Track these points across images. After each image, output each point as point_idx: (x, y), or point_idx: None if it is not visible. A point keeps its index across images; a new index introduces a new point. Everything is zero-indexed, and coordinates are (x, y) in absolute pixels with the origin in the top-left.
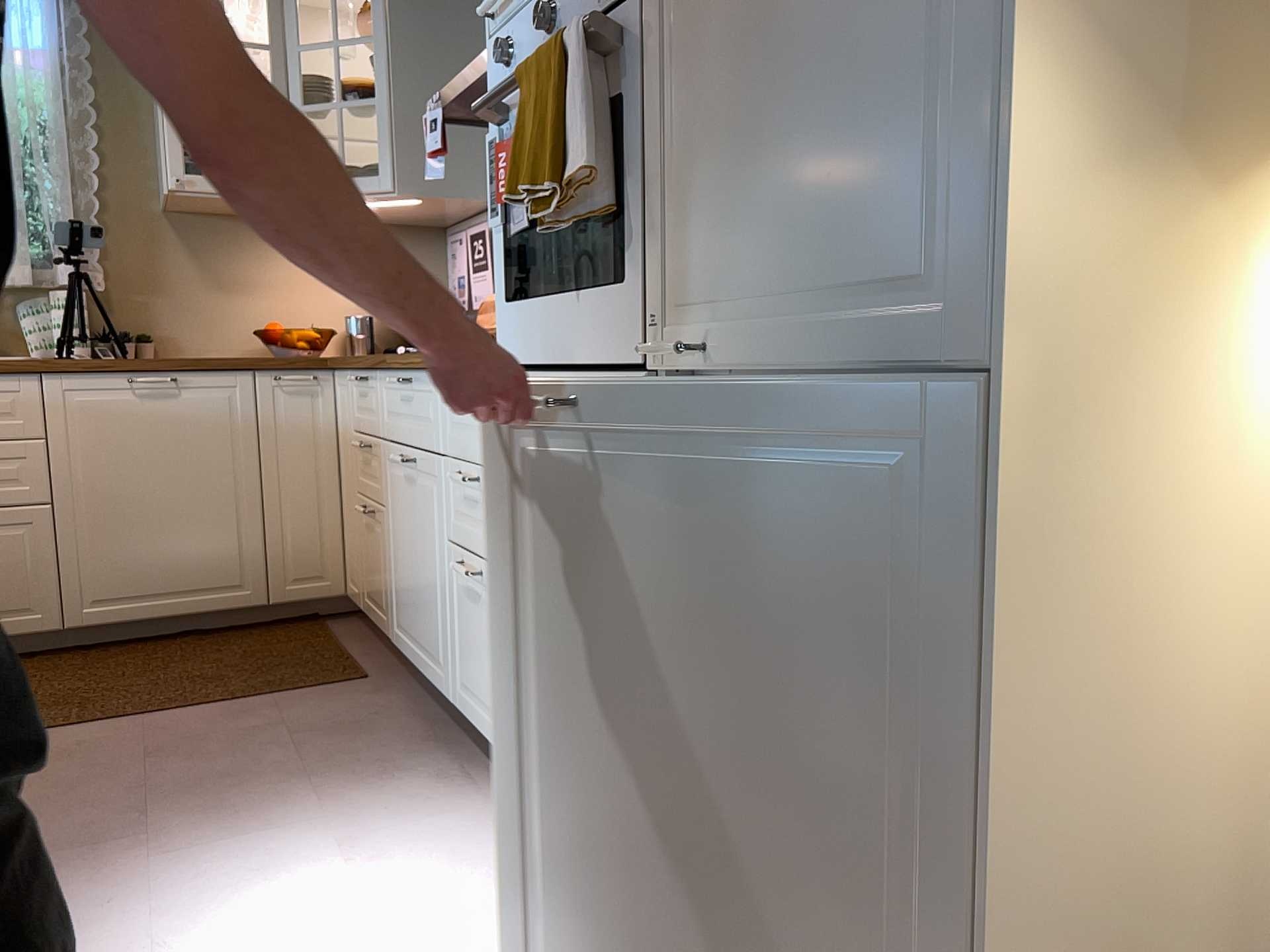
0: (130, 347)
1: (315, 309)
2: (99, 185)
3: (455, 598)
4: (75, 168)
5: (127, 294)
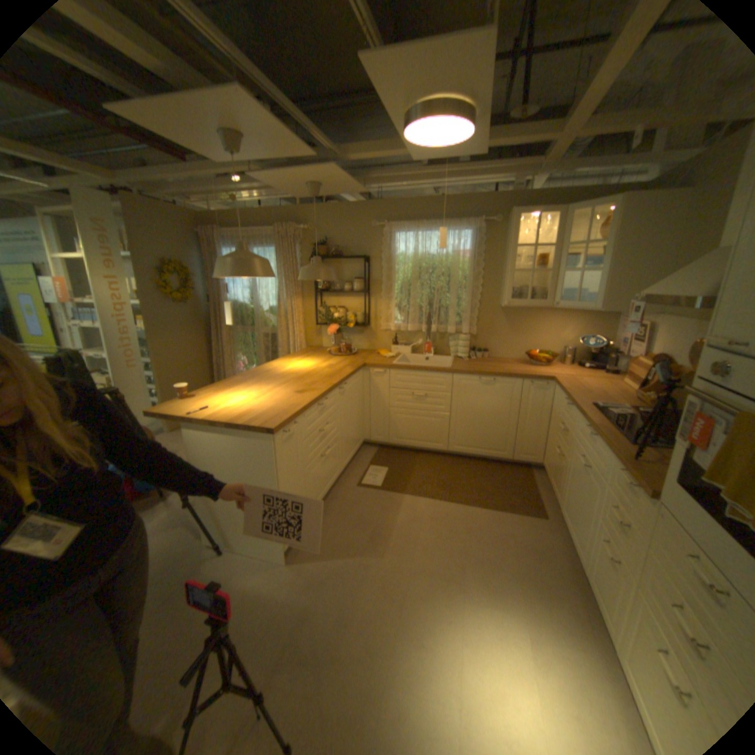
0: (480, 354)
1: (551, 342)
2: (479, 298)
3: (600, 546)
4: (473, 291)
5: (482, 334)
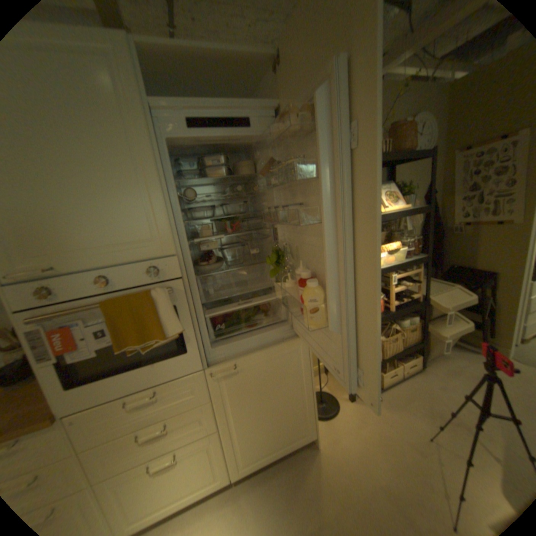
0: None
1: None
2: None
3: None
4: None
5: None
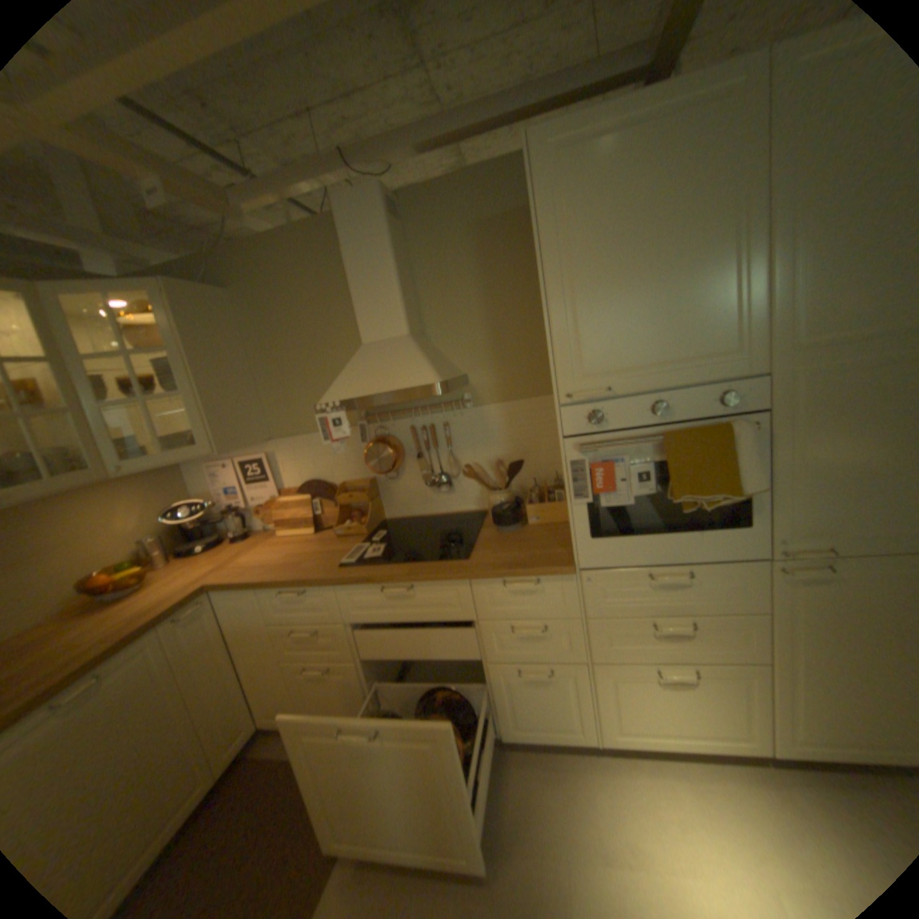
0: None
1: (101, 551)
2: None
3: (503, 690)
4: None
5: None
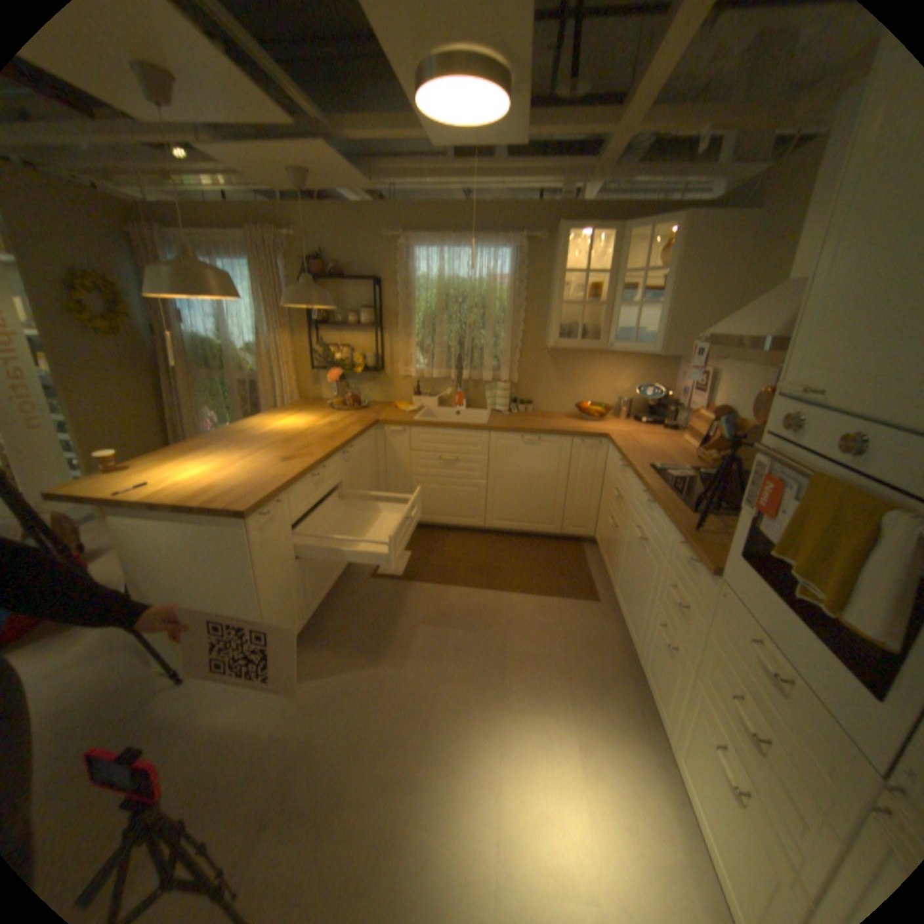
0: (522, 408)
1: (604, 393)
2: (521, 338)
3: (655, 631)
4: (513, 328)
5: (525, 383)
